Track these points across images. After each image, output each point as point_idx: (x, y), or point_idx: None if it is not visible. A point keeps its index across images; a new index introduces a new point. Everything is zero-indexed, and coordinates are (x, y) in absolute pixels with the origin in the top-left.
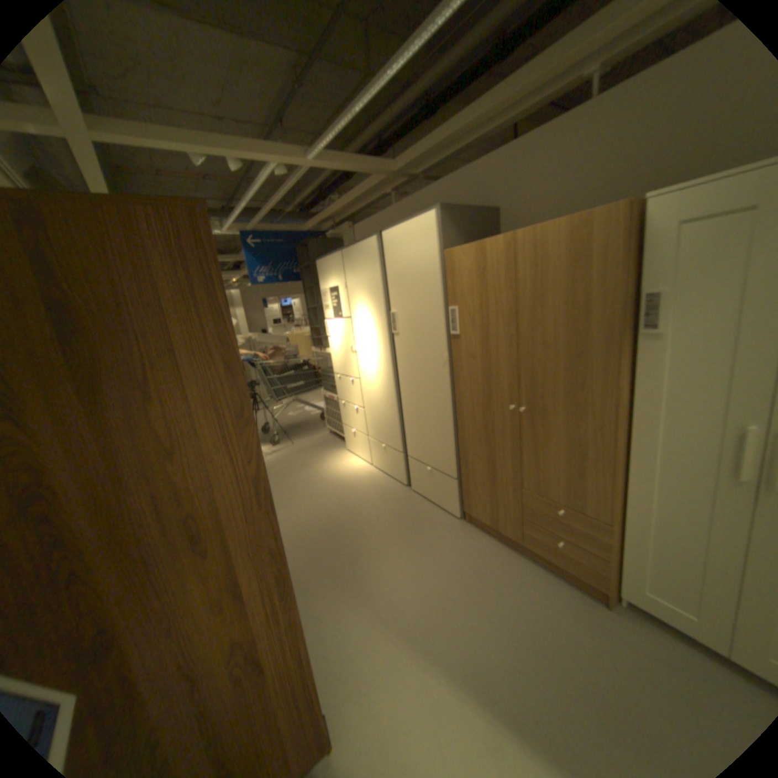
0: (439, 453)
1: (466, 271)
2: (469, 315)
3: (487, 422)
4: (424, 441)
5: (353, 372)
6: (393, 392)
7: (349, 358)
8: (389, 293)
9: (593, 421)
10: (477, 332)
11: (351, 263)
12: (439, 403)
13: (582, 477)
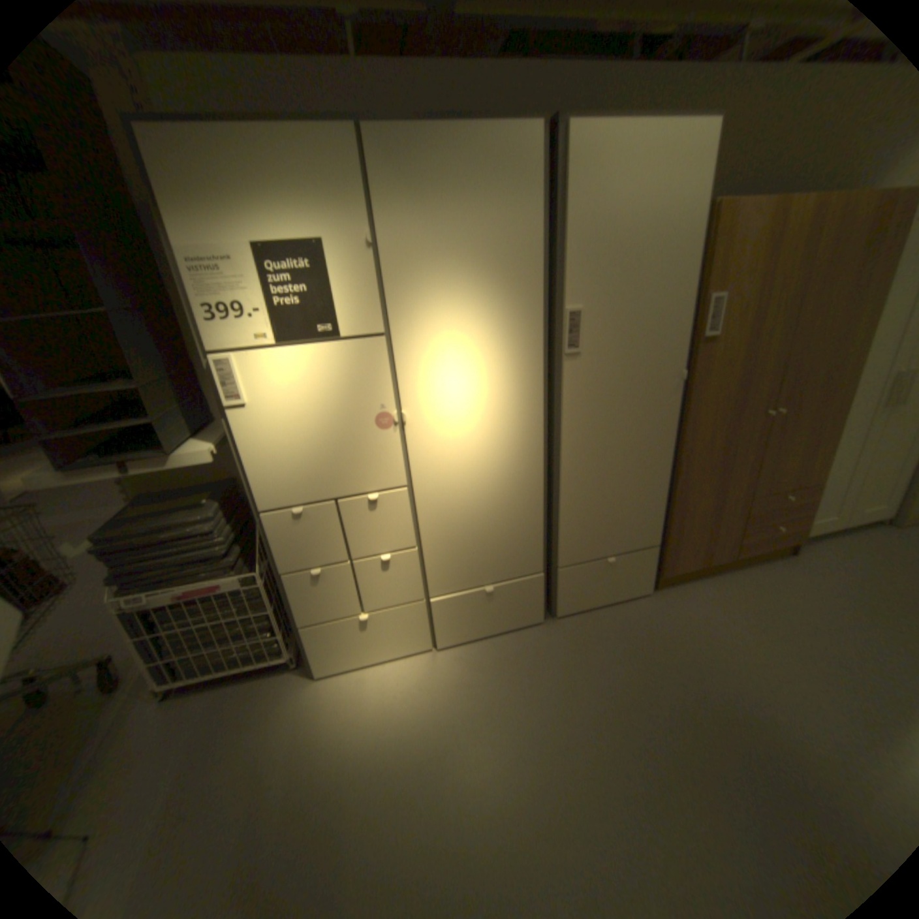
0: (637, 526)
1: (754, 237)
2: (741, 305)
3: (729, 446)
4: (607, 524)
5: (378, 478)
6: (539, 471)
7: (360, 444)
8: (566, 267)
9: (840, 399)
10: (747, 328)
11: (414, 173)
12: (655, 450)
13: (816, 455)
